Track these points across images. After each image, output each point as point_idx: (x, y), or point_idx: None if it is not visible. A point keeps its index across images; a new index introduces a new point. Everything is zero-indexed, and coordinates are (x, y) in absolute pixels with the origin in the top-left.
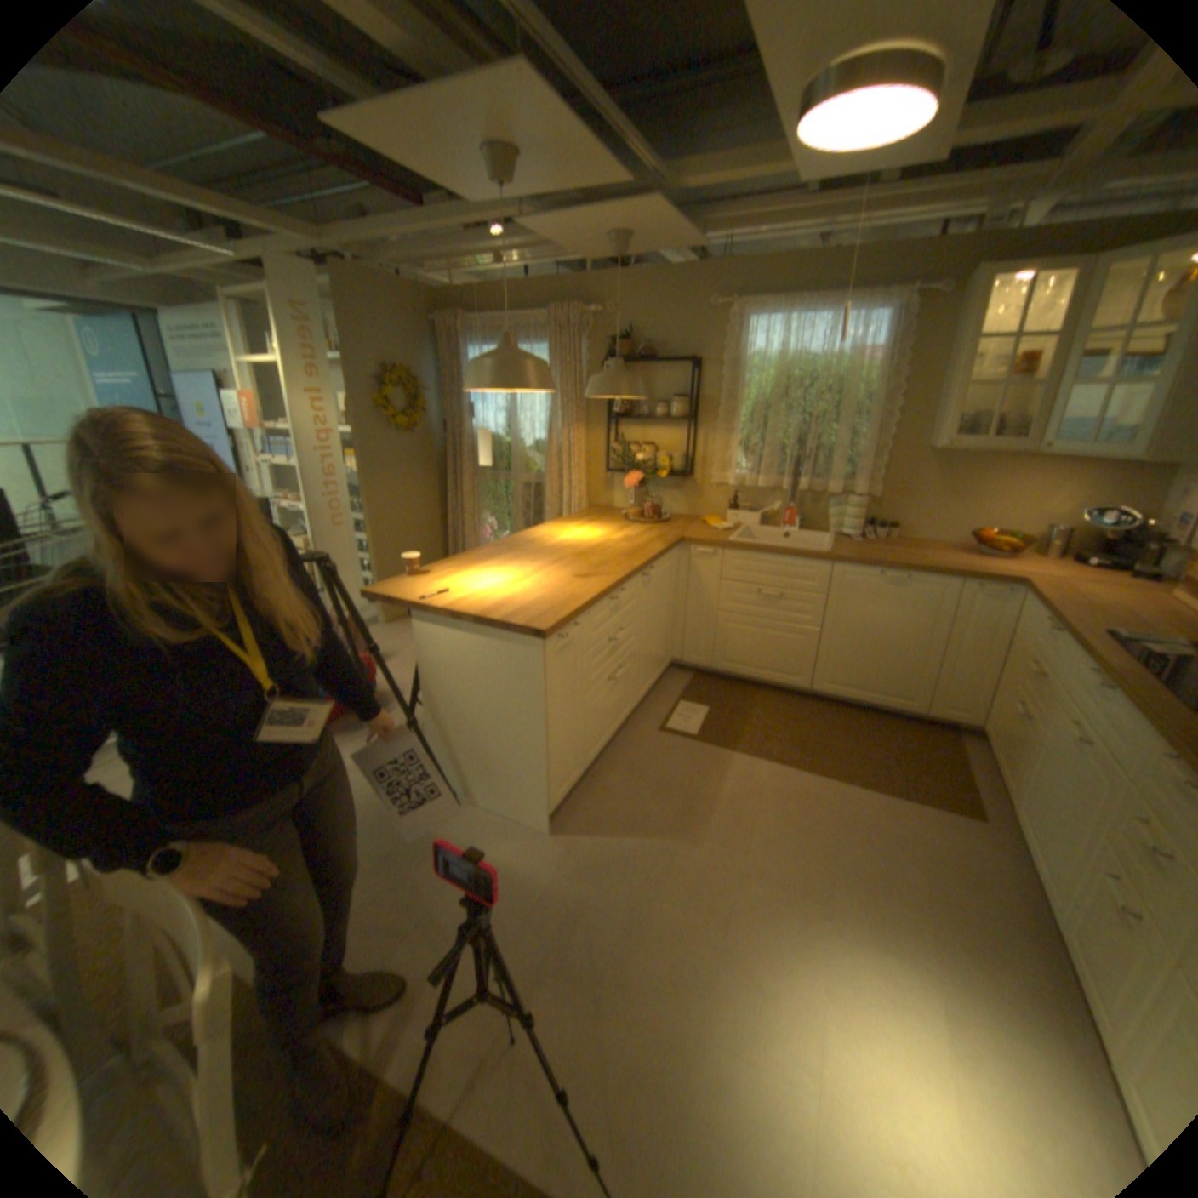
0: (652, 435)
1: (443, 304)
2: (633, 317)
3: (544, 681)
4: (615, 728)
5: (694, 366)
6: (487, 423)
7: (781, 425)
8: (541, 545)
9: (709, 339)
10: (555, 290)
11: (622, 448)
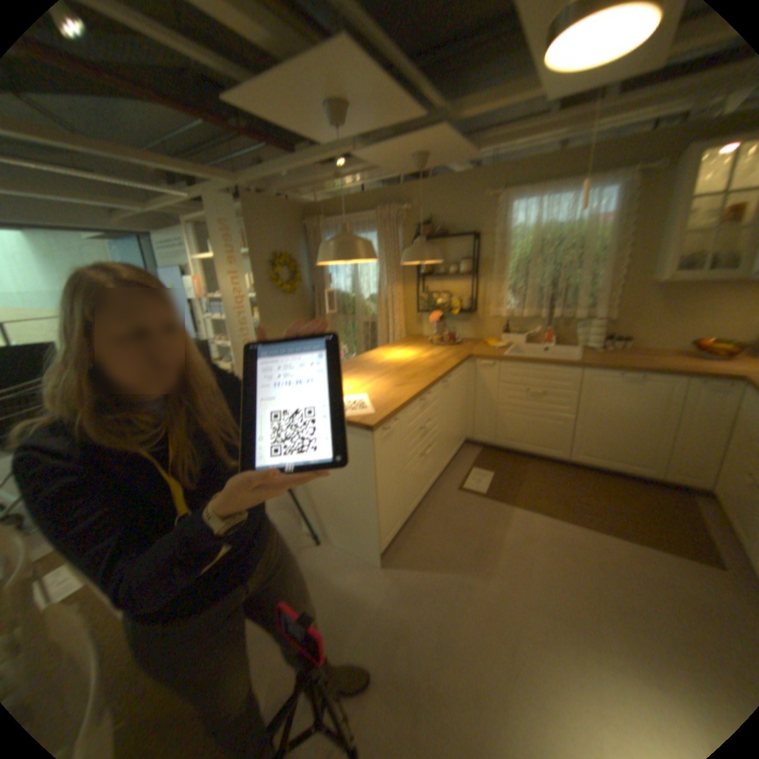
0: (448, 285)
1: (312, 211)
2: (432, 208)
3: (374, 459)
4: (427, 488)
5: (476, 236)
6: (340, 284)
7: (540, 272)
8: (375, 362)
9: (485, 217)
10: (381, 195)
11: (428, 295)
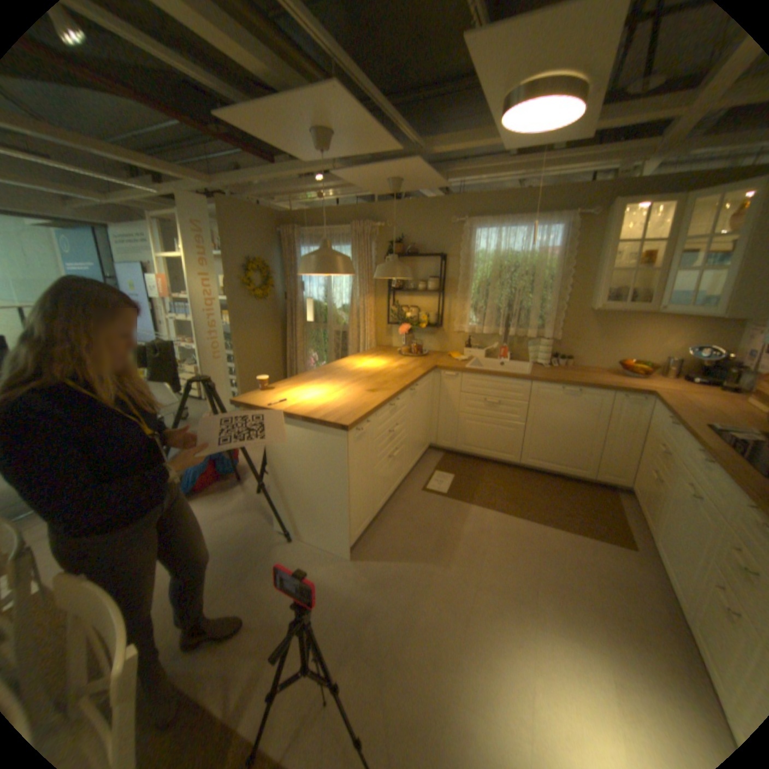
0: (416, 301)
1: (286, 221)
2: (403, 229)
3: (347, 458)
4: (393, 489)
5: (442, 259)
6: (312, 294)
7: (497, 295)
8: (346, 371)
9: (451, 242)
10: (355, 213)
11: (397, 309)
